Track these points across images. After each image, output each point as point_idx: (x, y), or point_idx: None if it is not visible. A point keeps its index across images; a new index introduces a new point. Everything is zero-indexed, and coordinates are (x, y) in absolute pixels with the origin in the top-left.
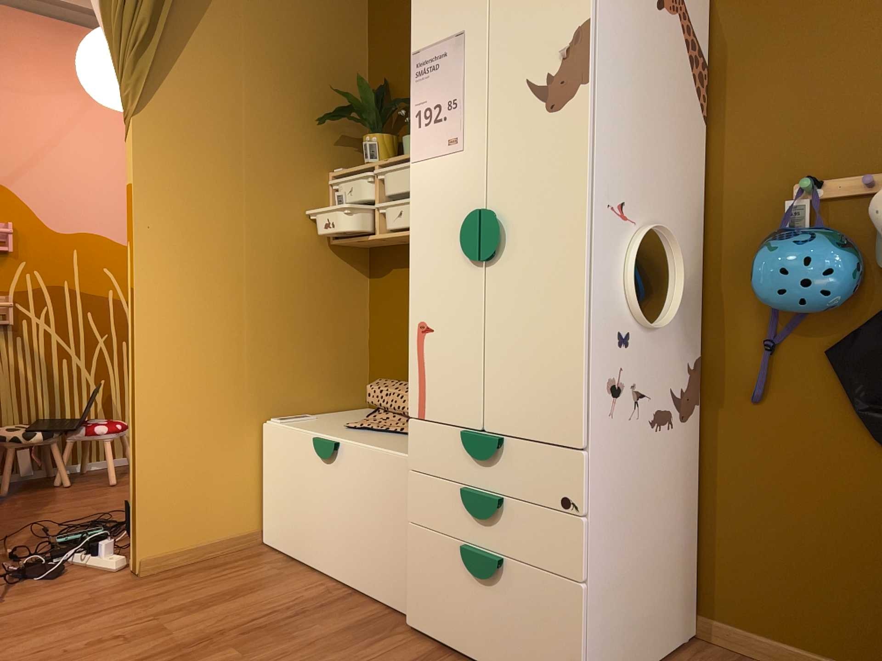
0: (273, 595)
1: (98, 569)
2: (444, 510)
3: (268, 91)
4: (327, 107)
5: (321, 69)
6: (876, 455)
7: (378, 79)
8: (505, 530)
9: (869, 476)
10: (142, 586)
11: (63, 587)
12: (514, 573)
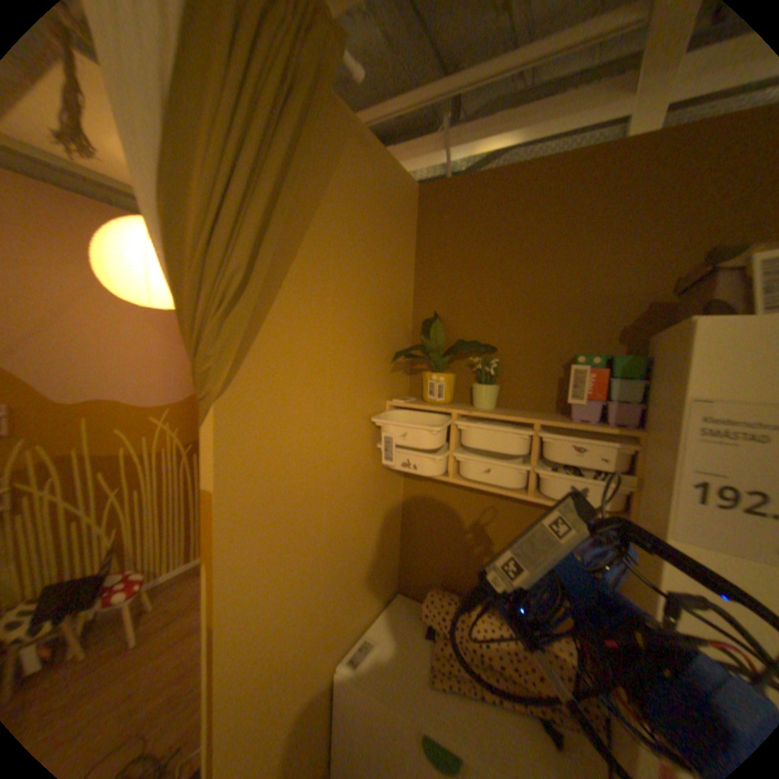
0: None
1: None
2: None
3: (350, 333)
4: (389, 338)
5: (387, 302)
6: None
7: (428, 309)
8: None
9: None
10: None
11: None
12: None
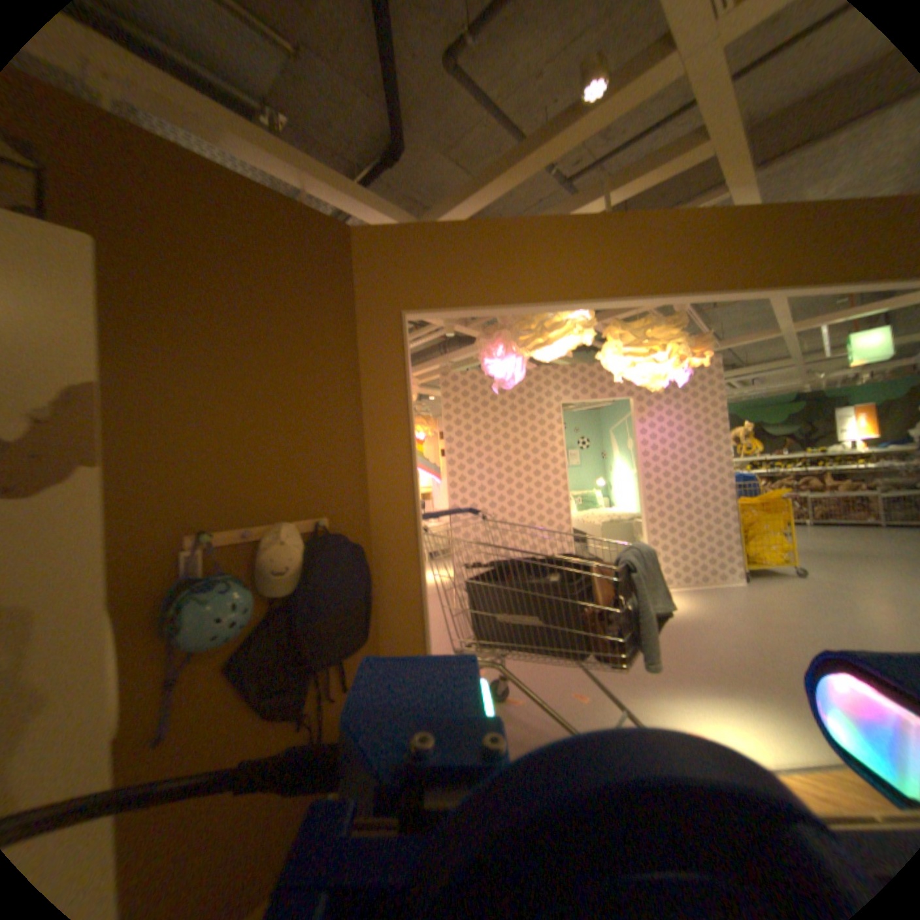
0: None
1: None
2: None
3: None
4: None
5: None
6: (263, 731)
7: None
8: None
9: (260, 749)
10: None
11: None
12: None
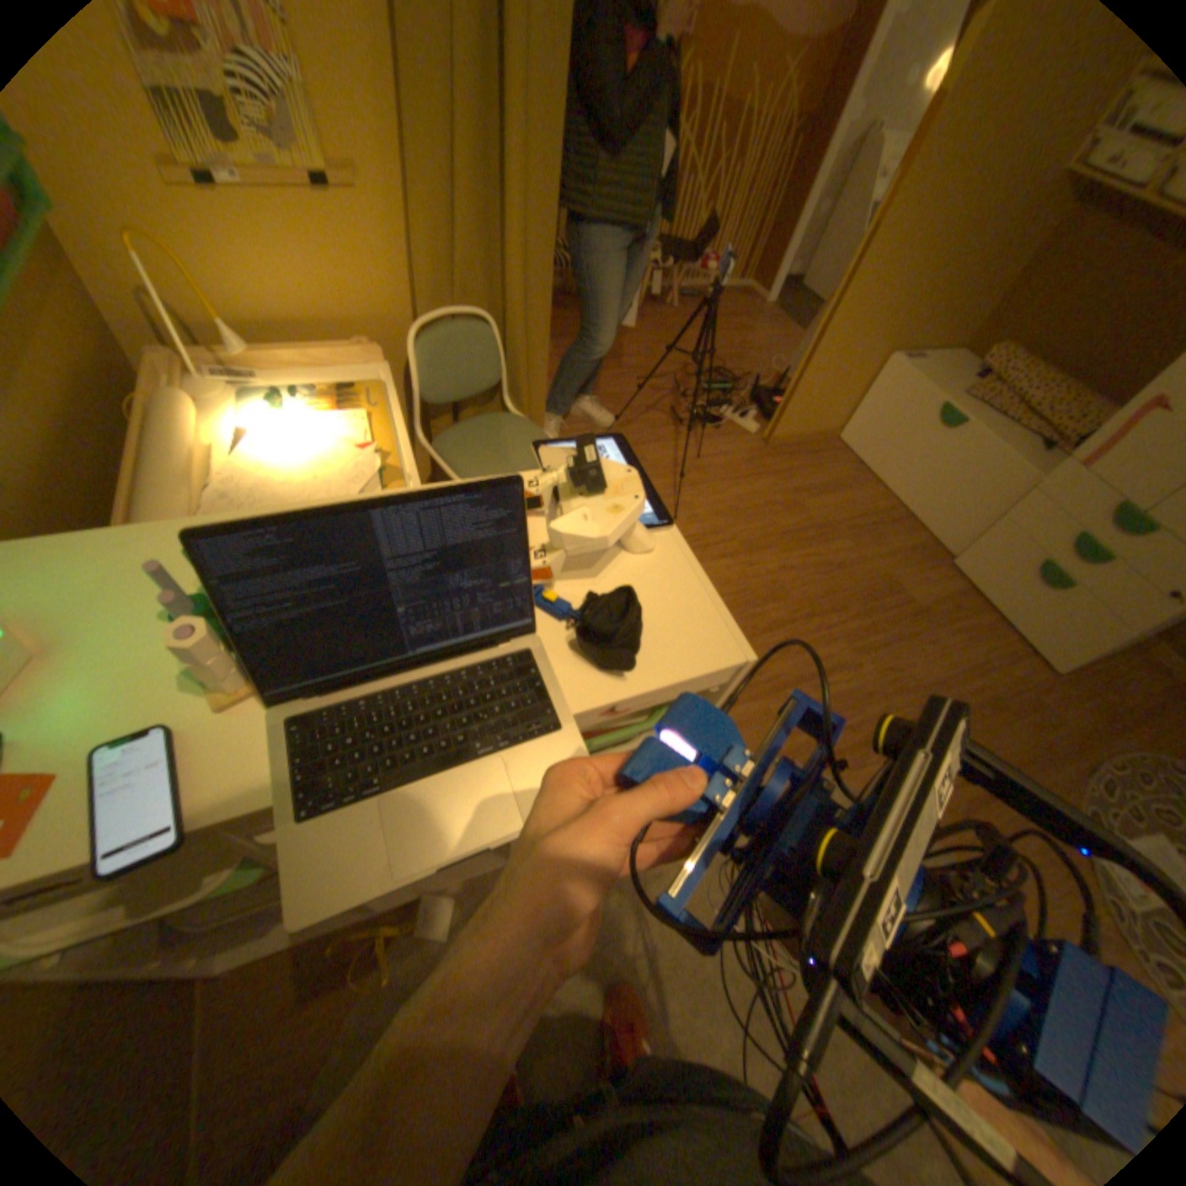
0: (861, 497)
1: (743, 429)
2: (1050, 529)
3: None
4: None
5: None
6: None
7: None
8: (1099, 571)
9: None
10: (776, 457)
11: (729, 441)
12: (1082, 594)
